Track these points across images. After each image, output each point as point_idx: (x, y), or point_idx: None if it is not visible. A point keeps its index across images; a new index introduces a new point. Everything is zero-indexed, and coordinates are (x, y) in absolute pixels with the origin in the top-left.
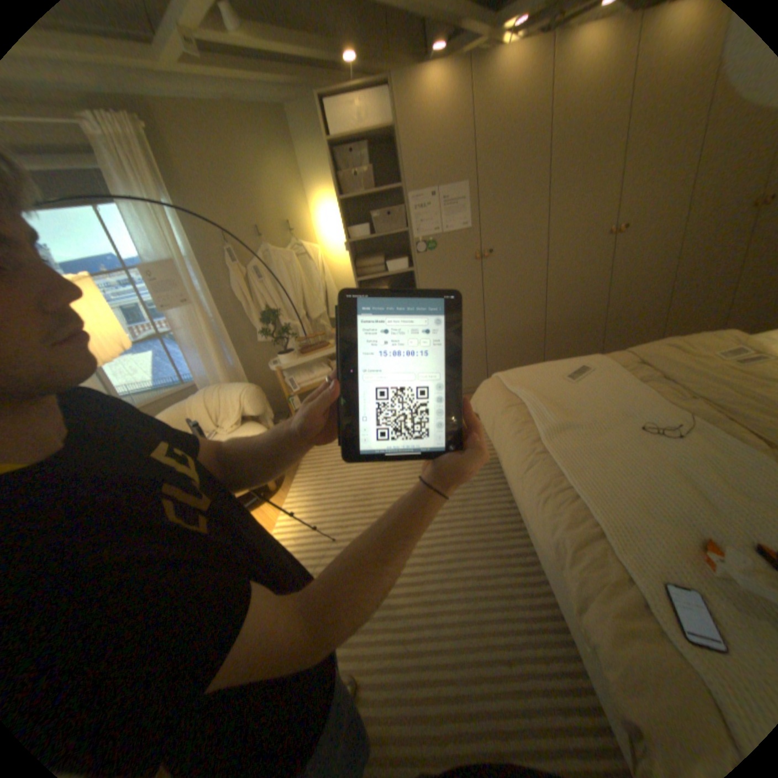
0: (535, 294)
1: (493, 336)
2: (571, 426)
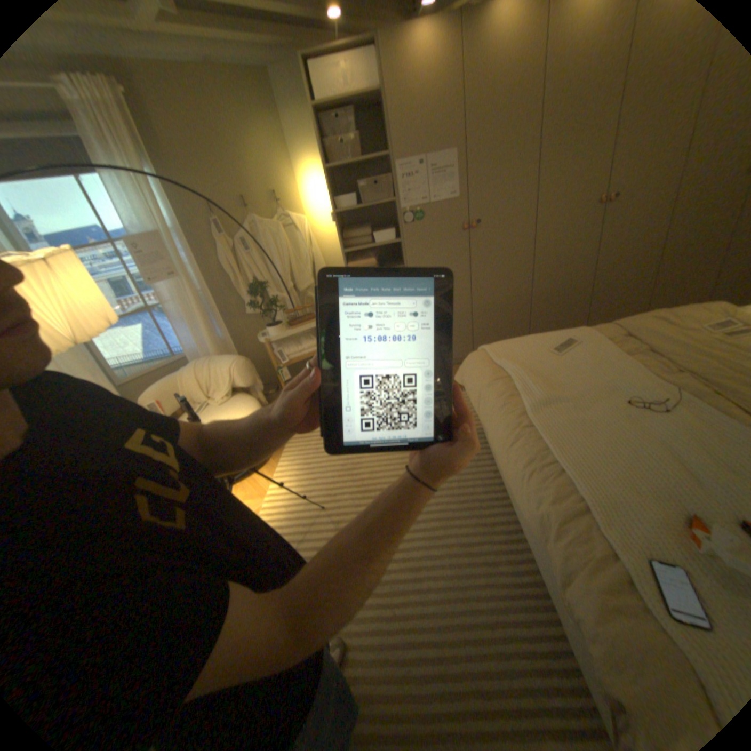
0: (522, 265)
1: (479, 308)
2: (556, 400)
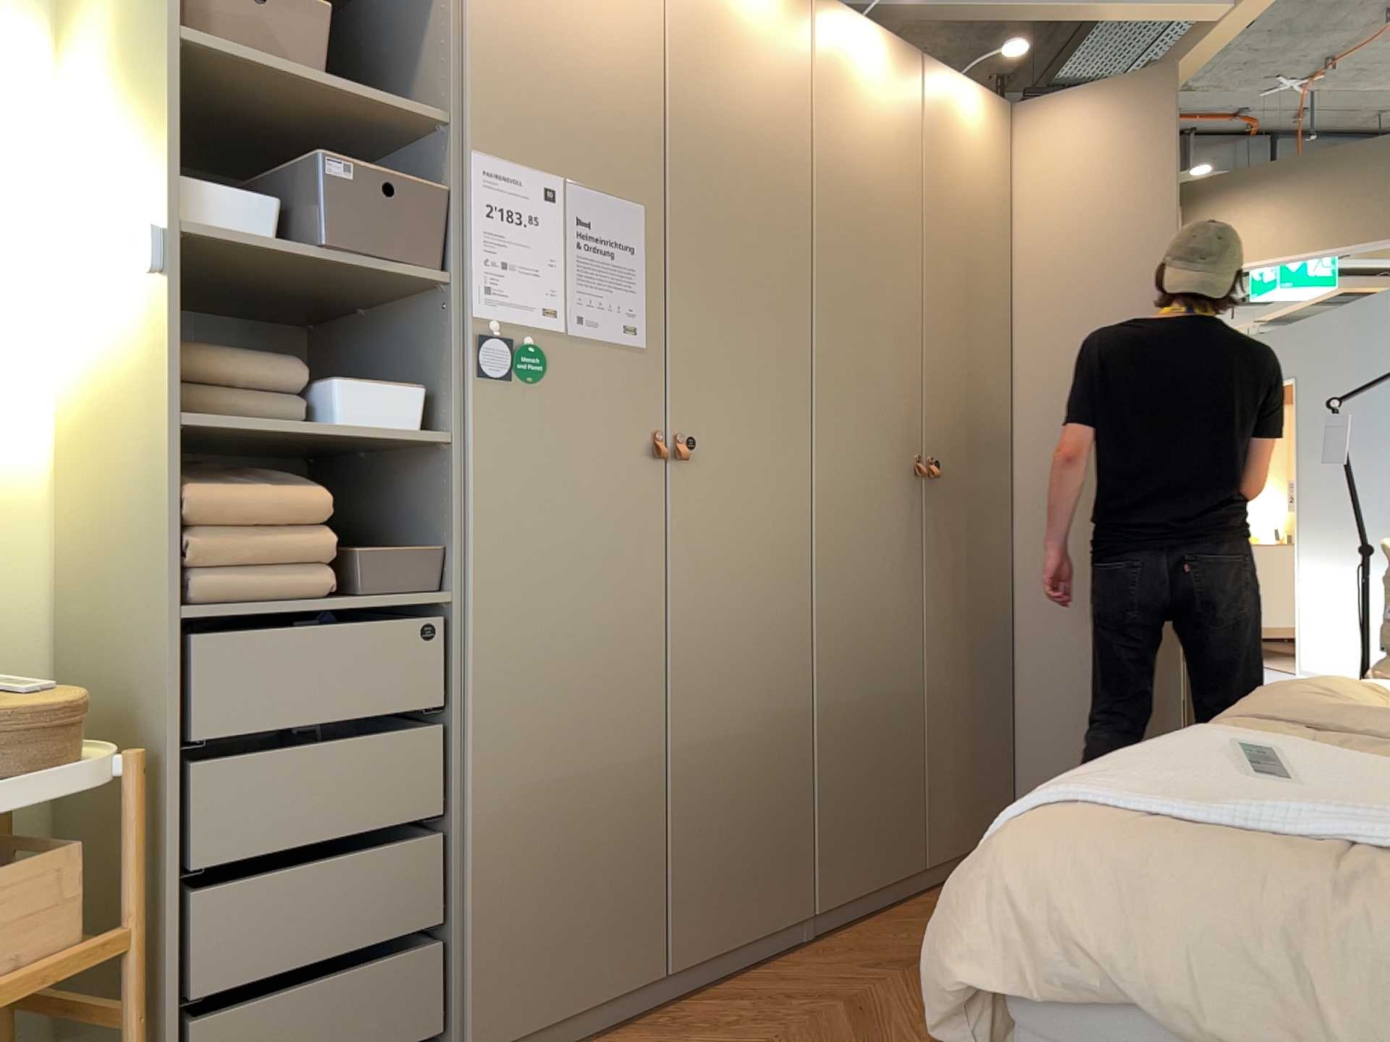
0: (794, 609)
1: (690, 756)
2: None
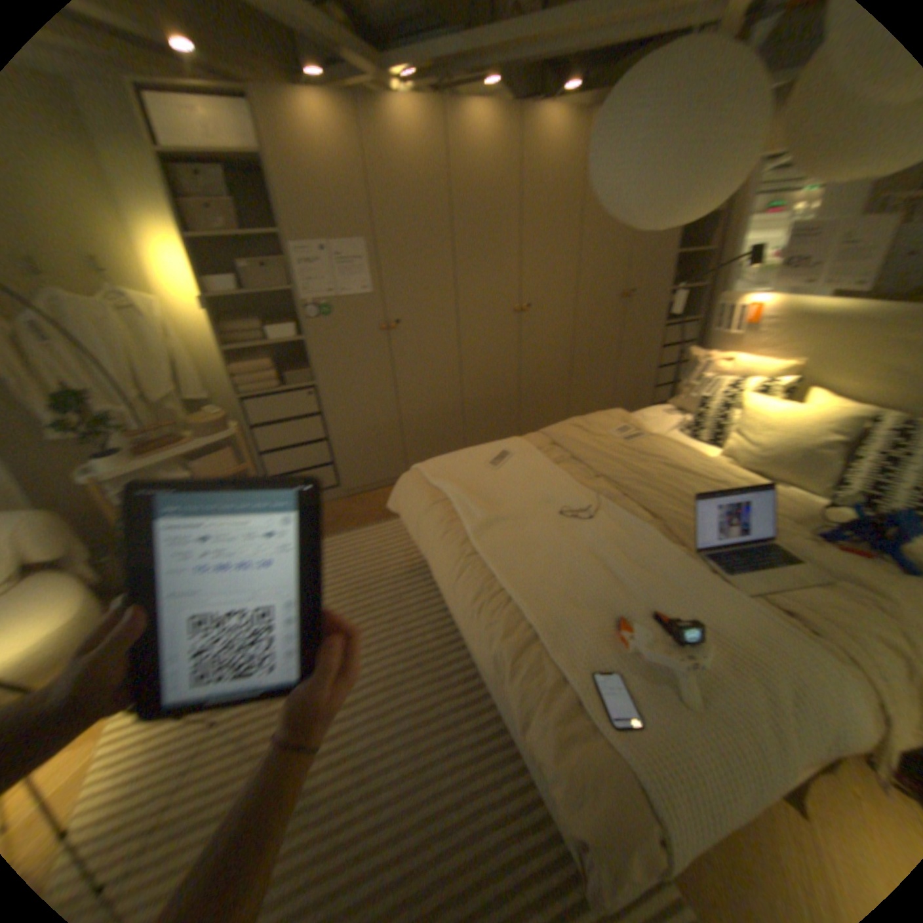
0: (451, 370)
1: (411, 418)
2: (498, 519)
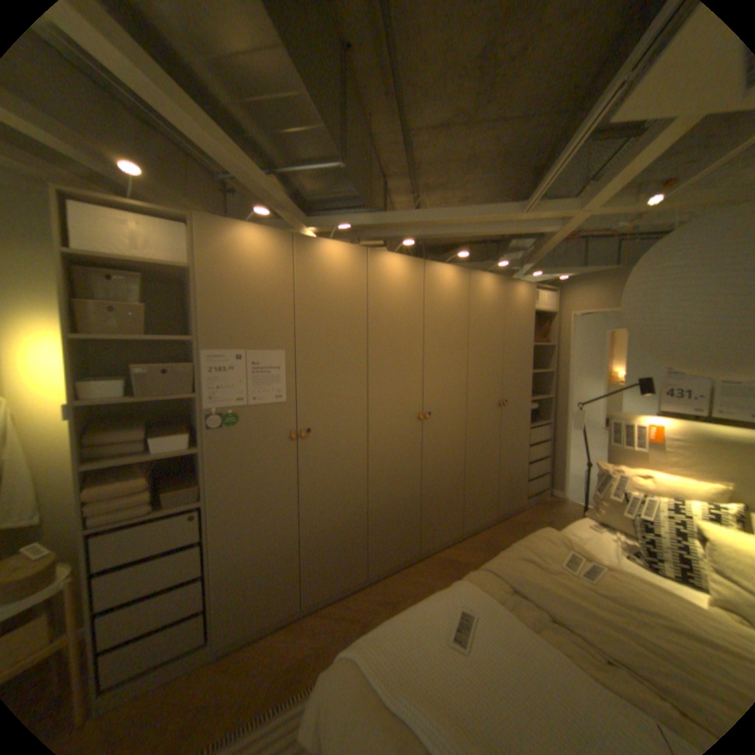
0: (357, 479)
1: (310, 537)
2: None
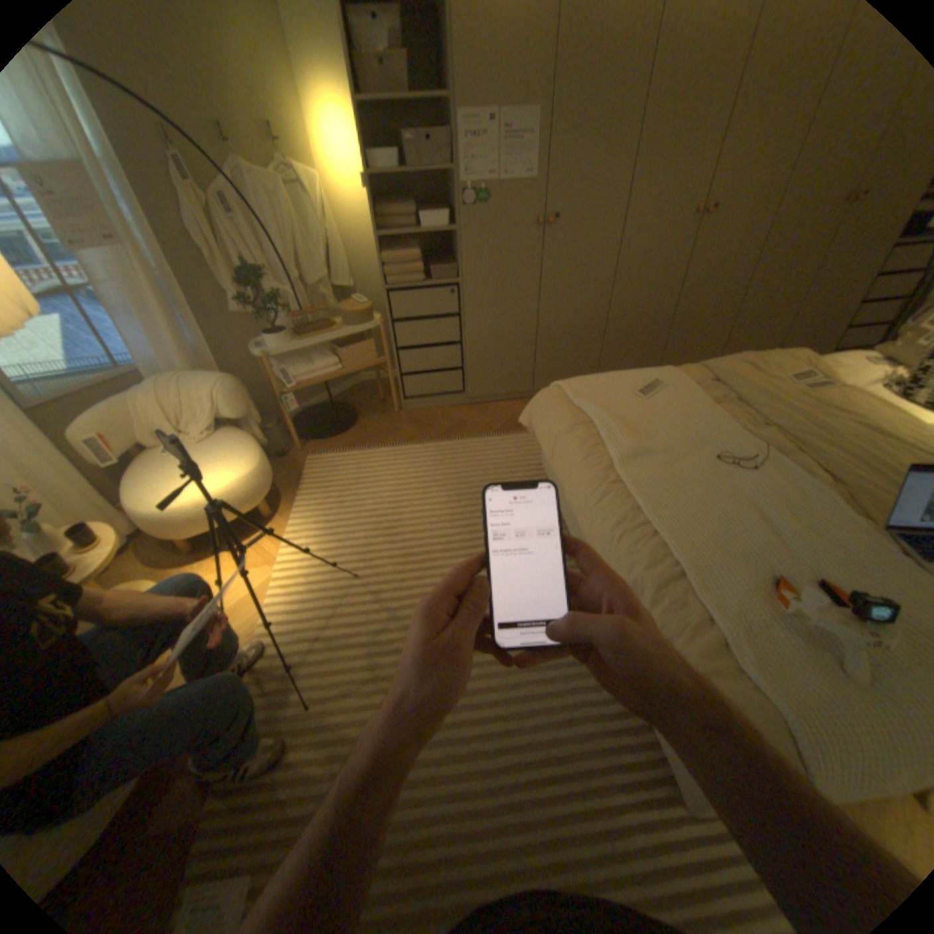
0: (601, 281)
1: (545, 331)
2: (644, 452)
